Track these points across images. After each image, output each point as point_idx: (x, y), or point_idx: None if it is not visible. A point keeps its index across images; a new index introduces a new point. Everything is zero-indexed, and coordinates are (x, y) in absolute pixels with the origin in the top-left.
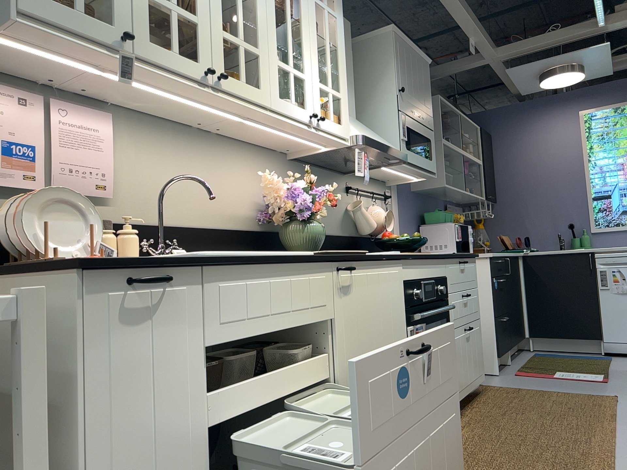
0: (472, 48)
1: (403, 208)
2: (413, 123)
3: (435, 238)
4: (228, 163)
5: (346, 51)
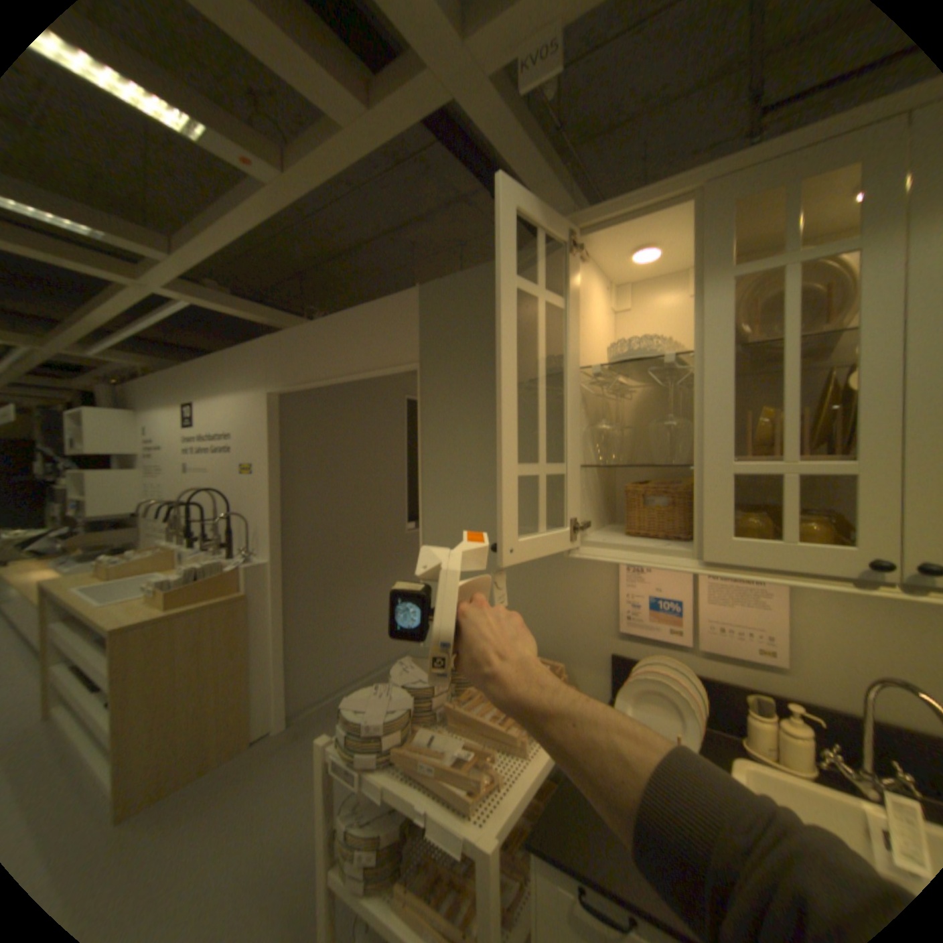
0: None
1: None
2: None
3: None
4: None
5: None
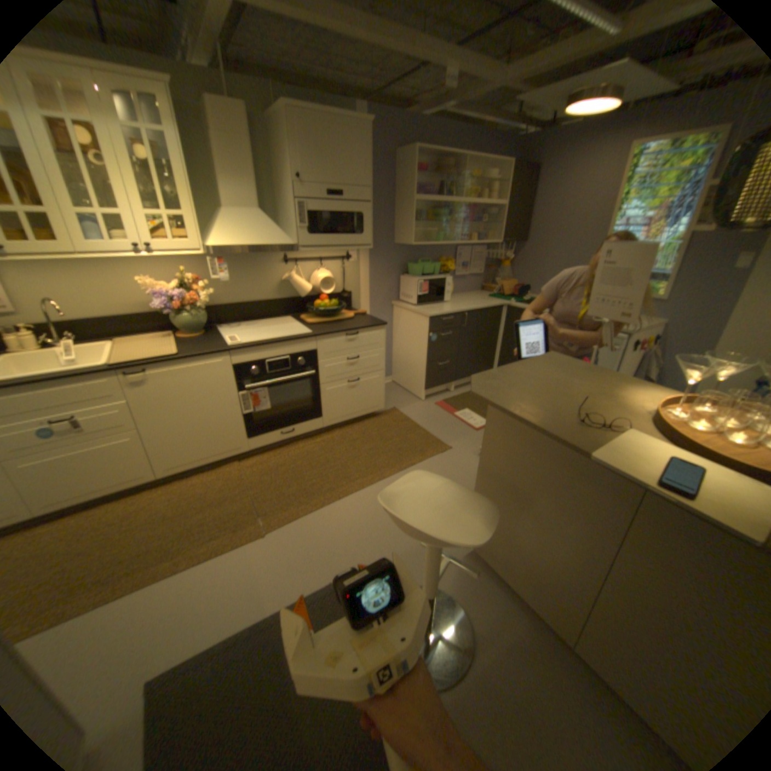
0: (451, 78)
1: (376, 261)
2: (323, 204)
3: (408, 288)
4: (125, 267)
5: (235, 139)
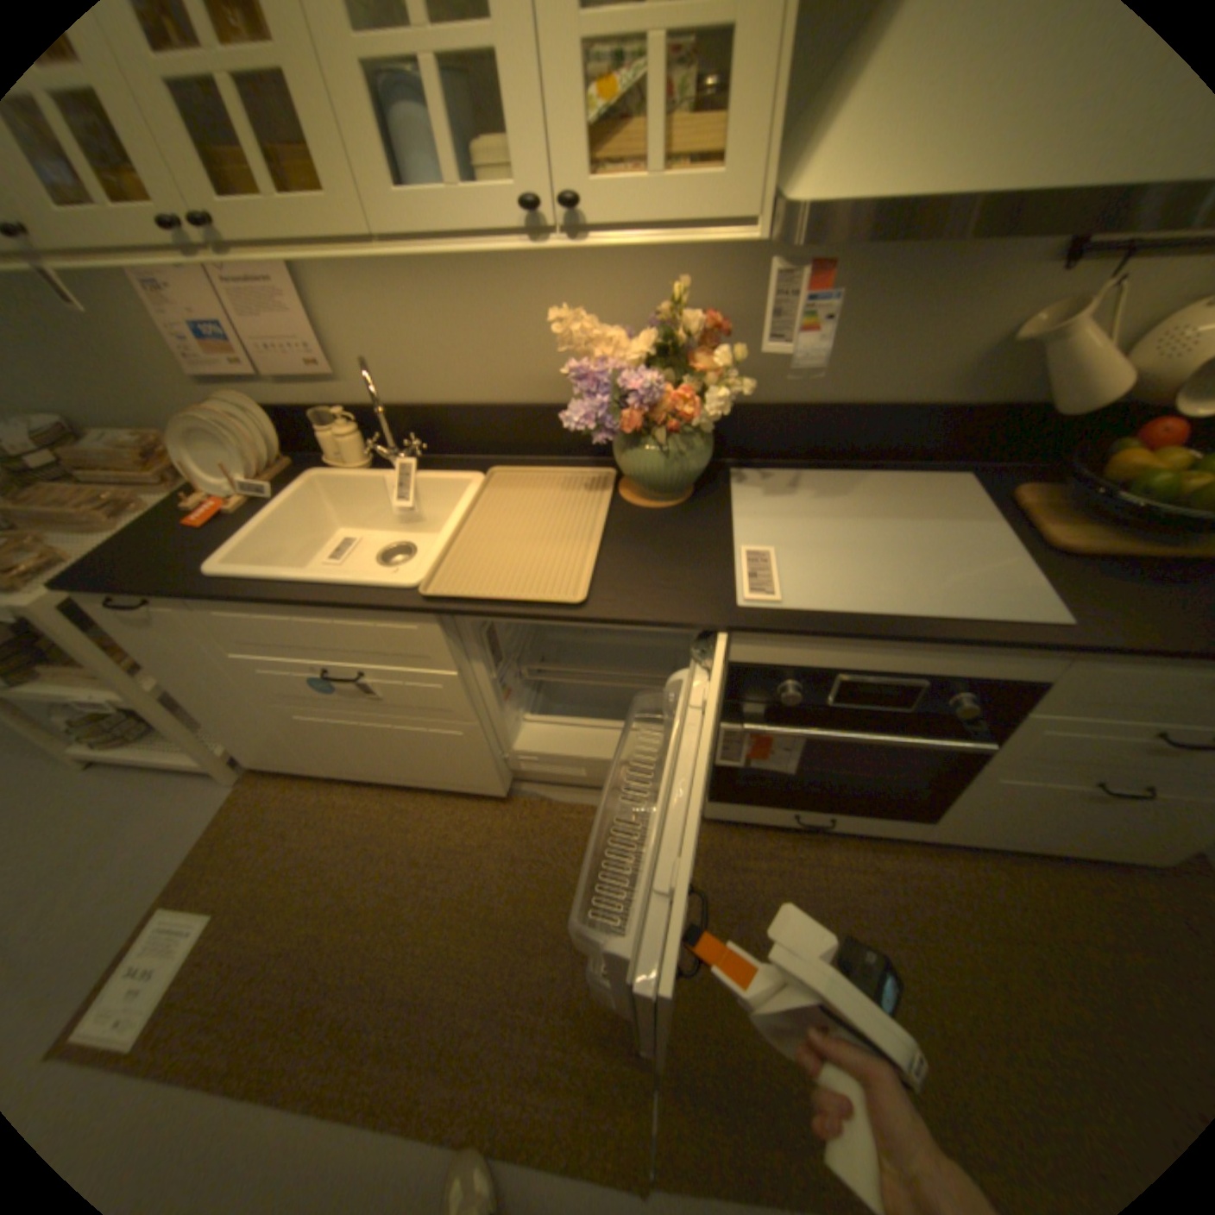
0: None
1: None
2: None
3: None
4: (535, 268)
5: None
